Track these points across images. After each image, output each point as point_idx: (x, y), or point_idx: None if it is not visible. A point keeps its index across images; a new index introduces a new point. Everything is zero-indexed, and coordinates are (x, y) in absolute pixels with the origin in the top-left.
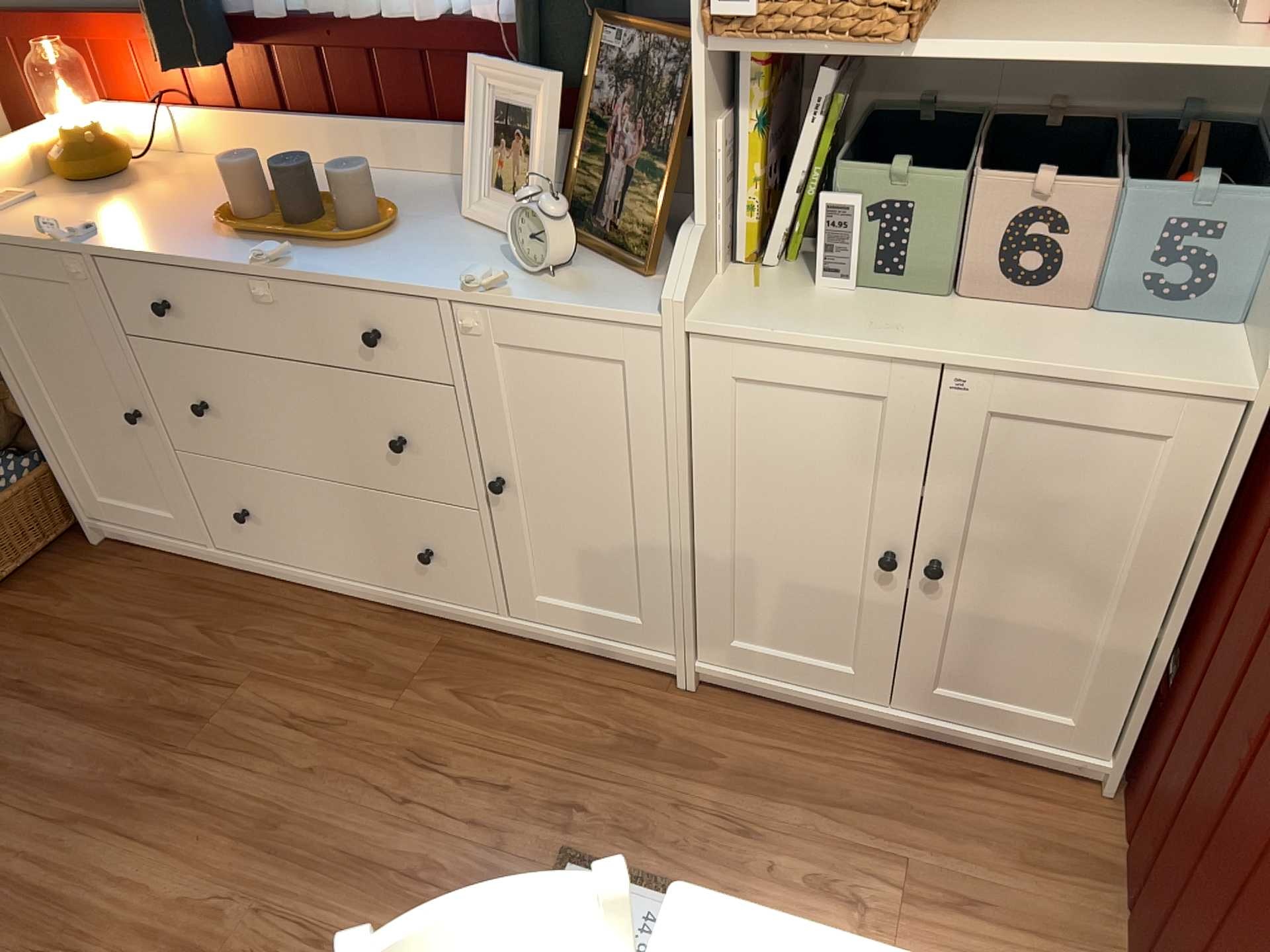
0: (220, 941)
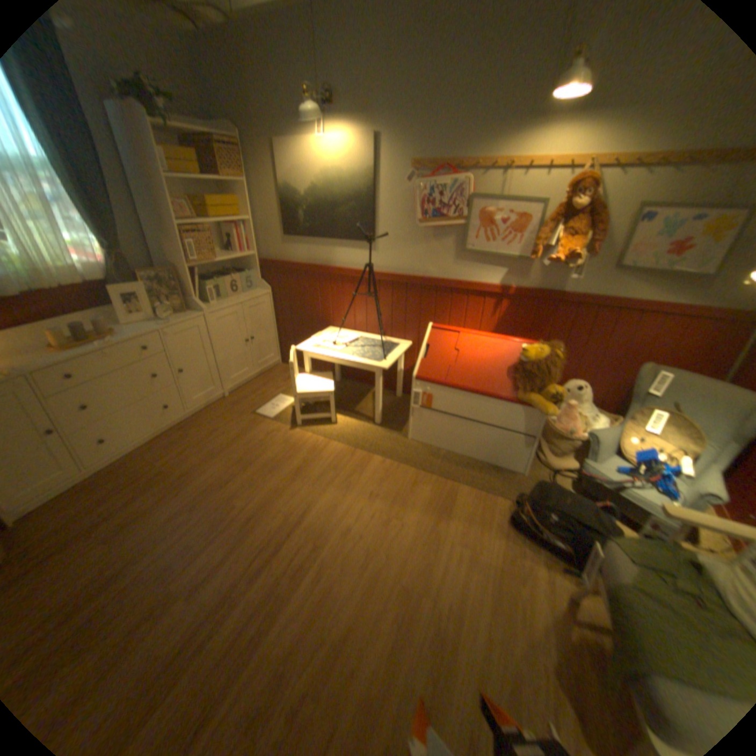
0: (238, 459)
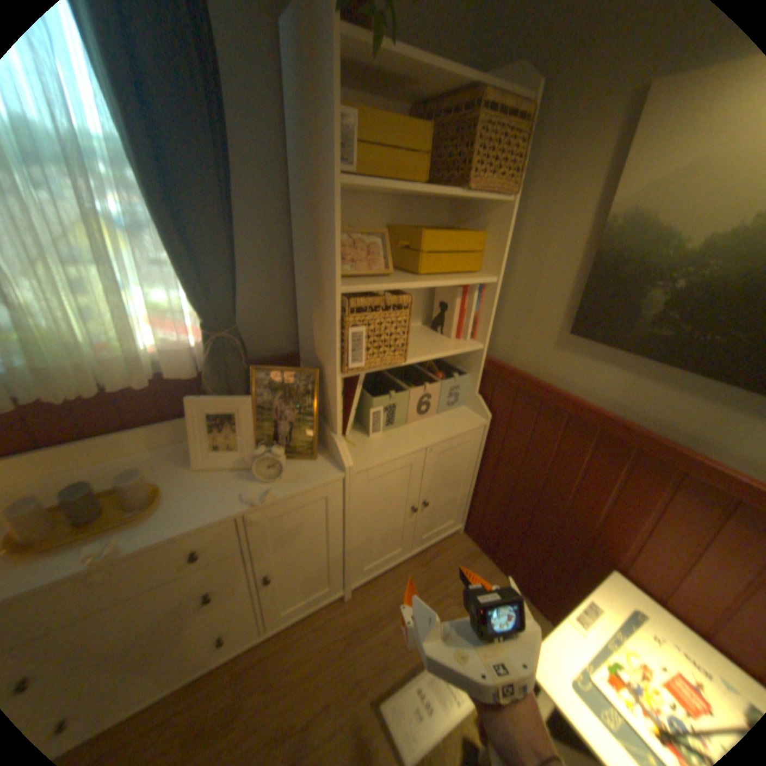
0: None
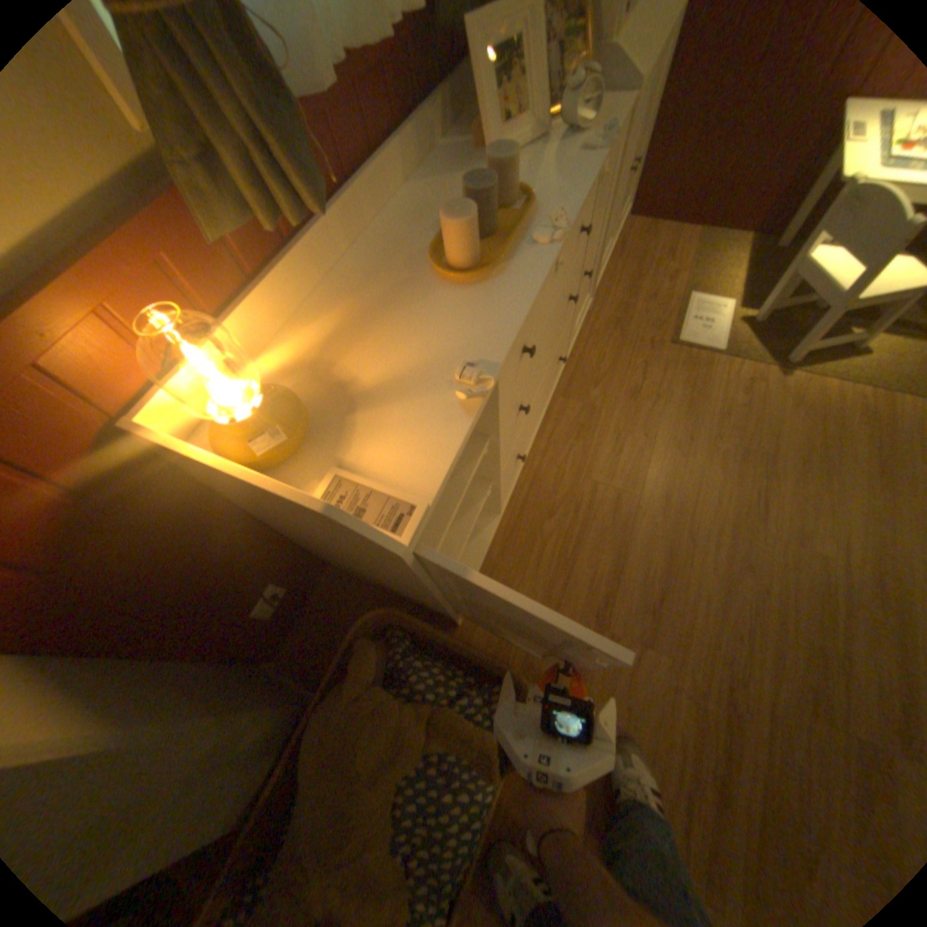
0: (740, 451)
